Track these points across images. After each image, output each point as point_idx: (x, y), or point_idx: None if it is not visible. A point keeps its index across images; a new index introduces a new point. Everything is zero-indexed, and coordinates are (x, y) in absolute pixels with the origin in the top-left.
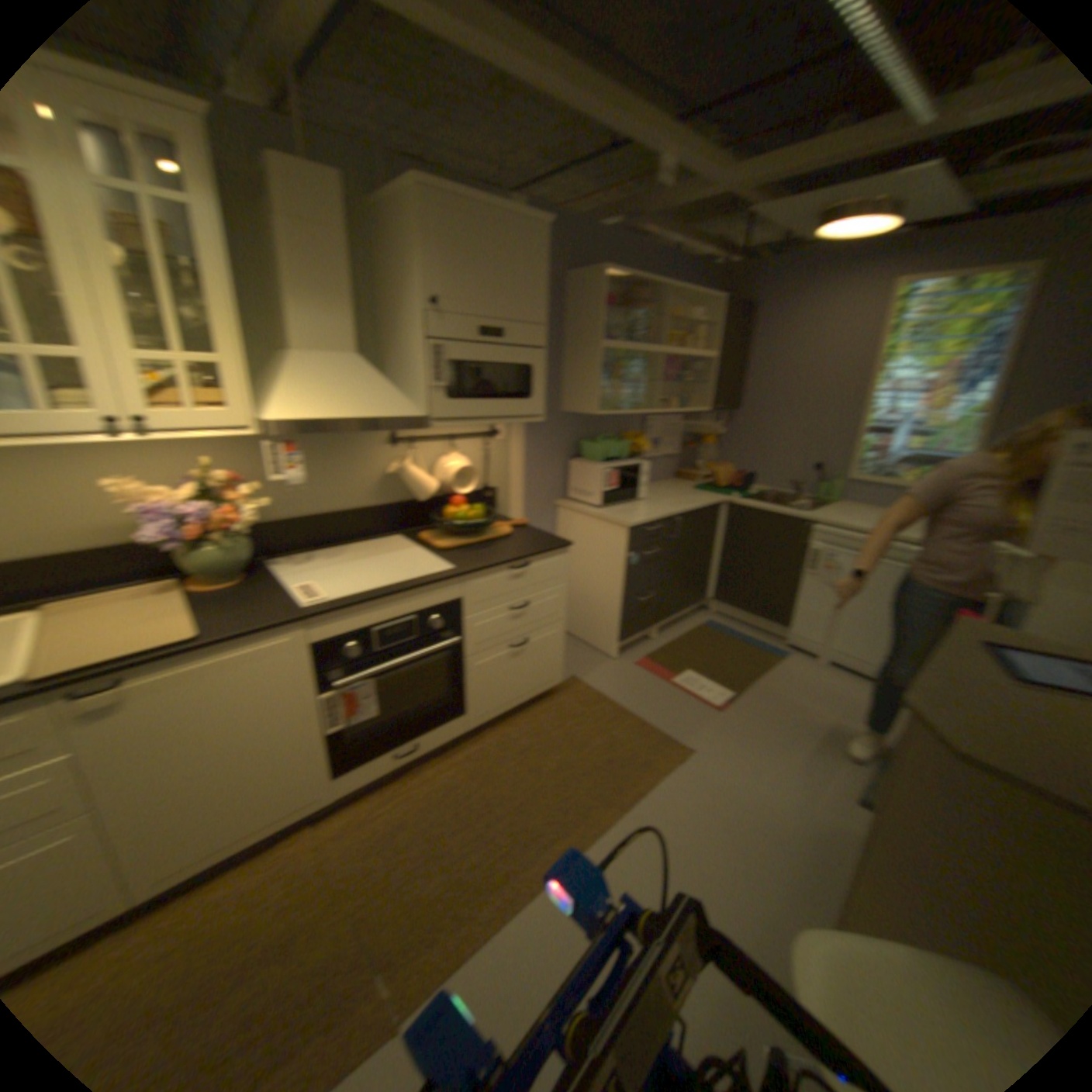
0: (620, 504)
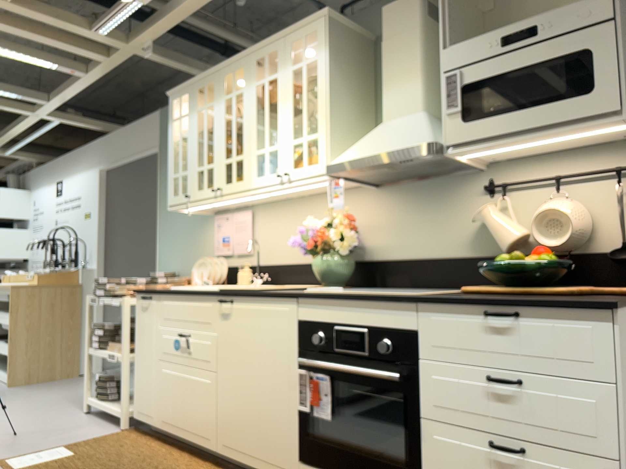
0: None
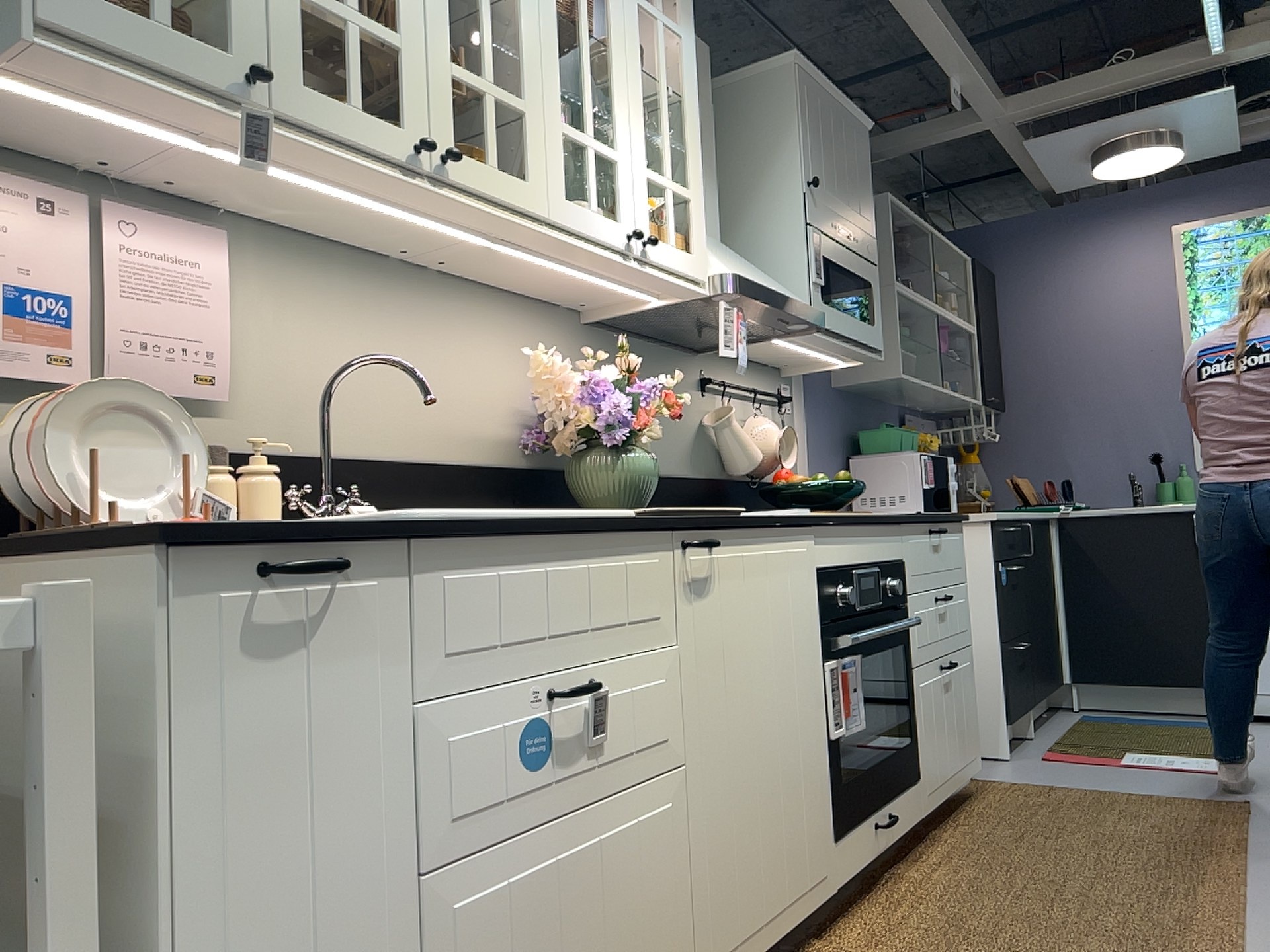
0: None
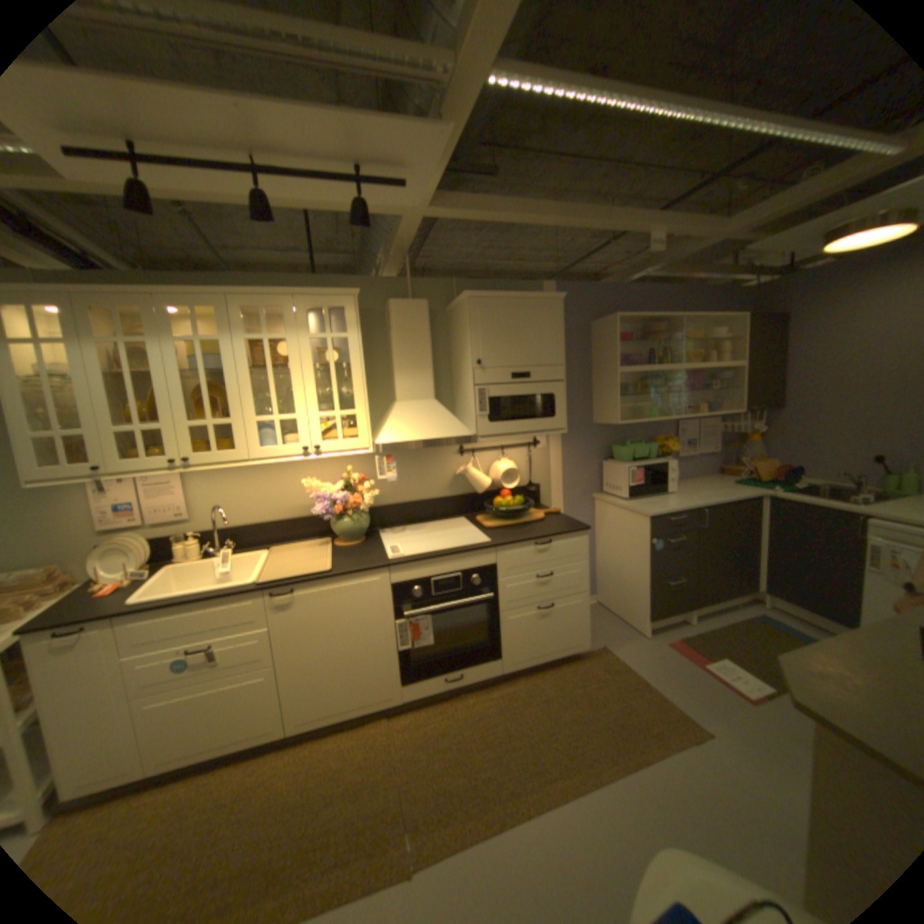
0: (648, 497)
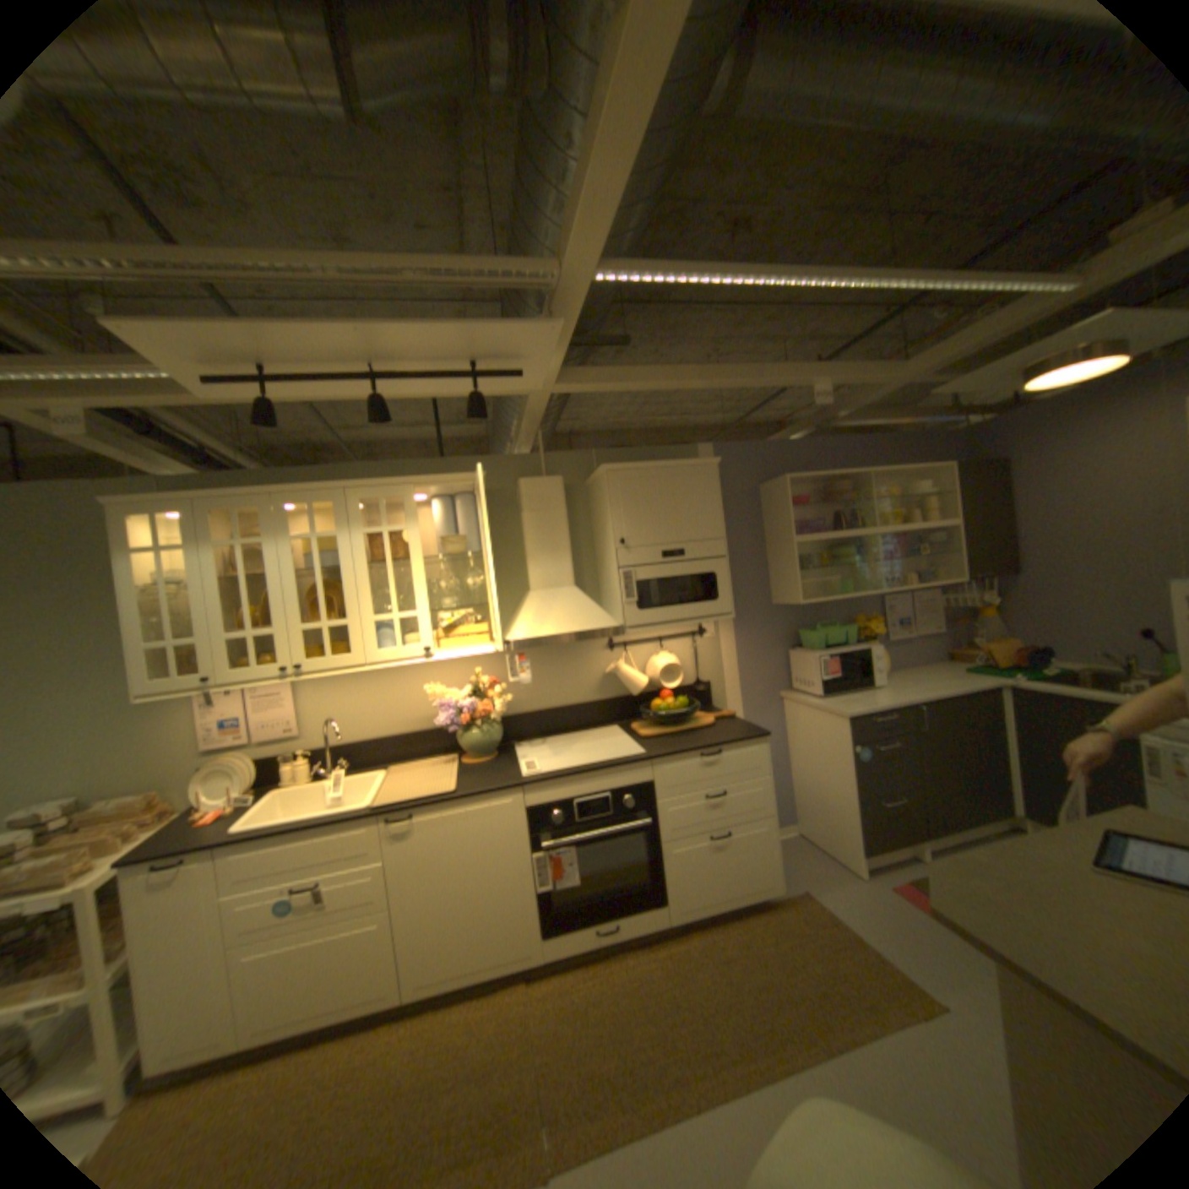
0: (850, 694)
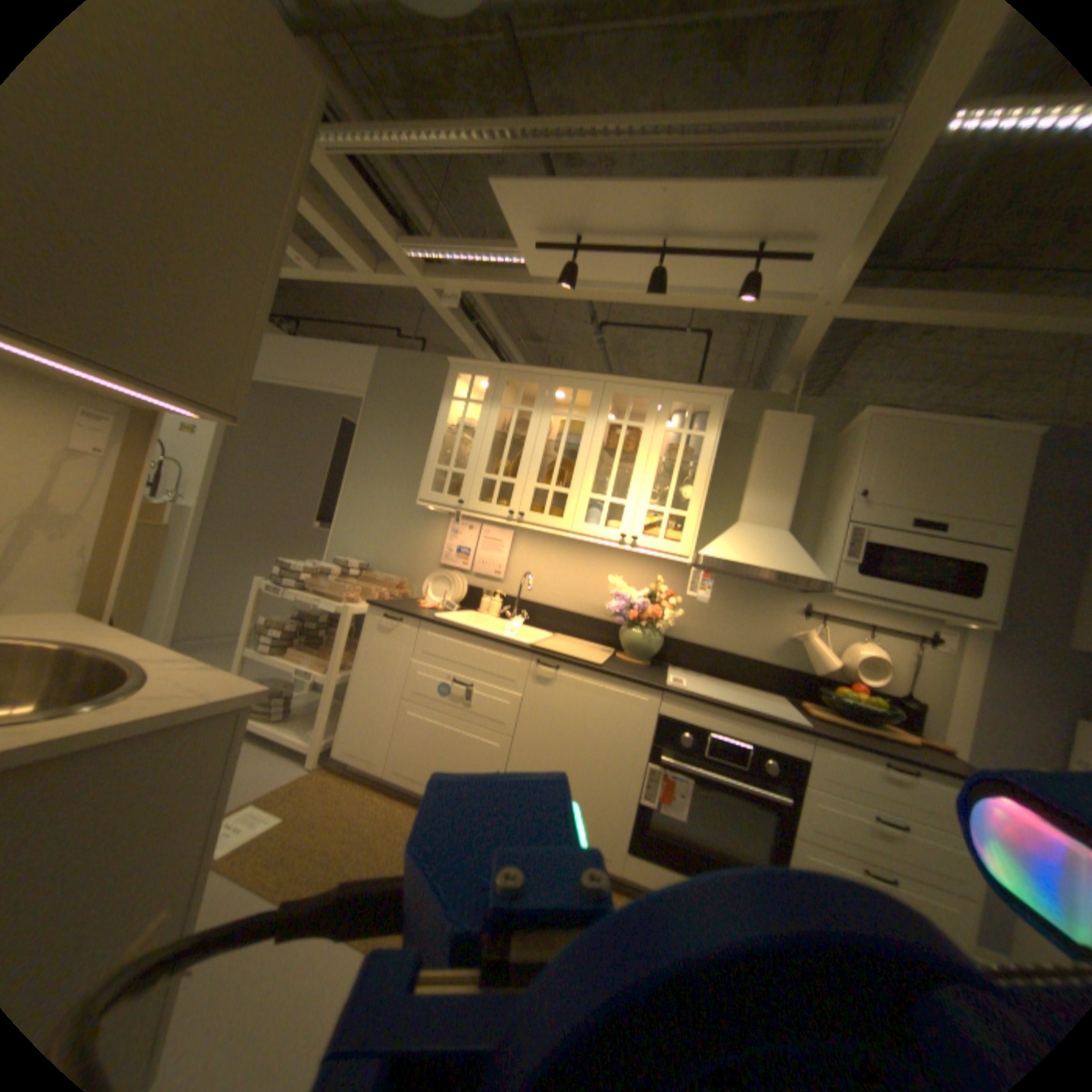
0: None
